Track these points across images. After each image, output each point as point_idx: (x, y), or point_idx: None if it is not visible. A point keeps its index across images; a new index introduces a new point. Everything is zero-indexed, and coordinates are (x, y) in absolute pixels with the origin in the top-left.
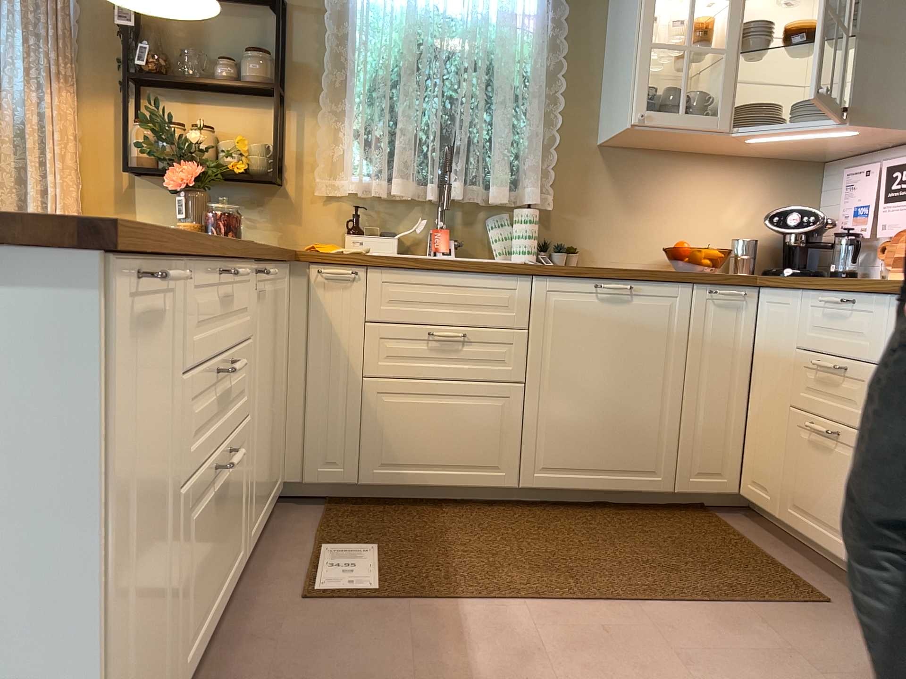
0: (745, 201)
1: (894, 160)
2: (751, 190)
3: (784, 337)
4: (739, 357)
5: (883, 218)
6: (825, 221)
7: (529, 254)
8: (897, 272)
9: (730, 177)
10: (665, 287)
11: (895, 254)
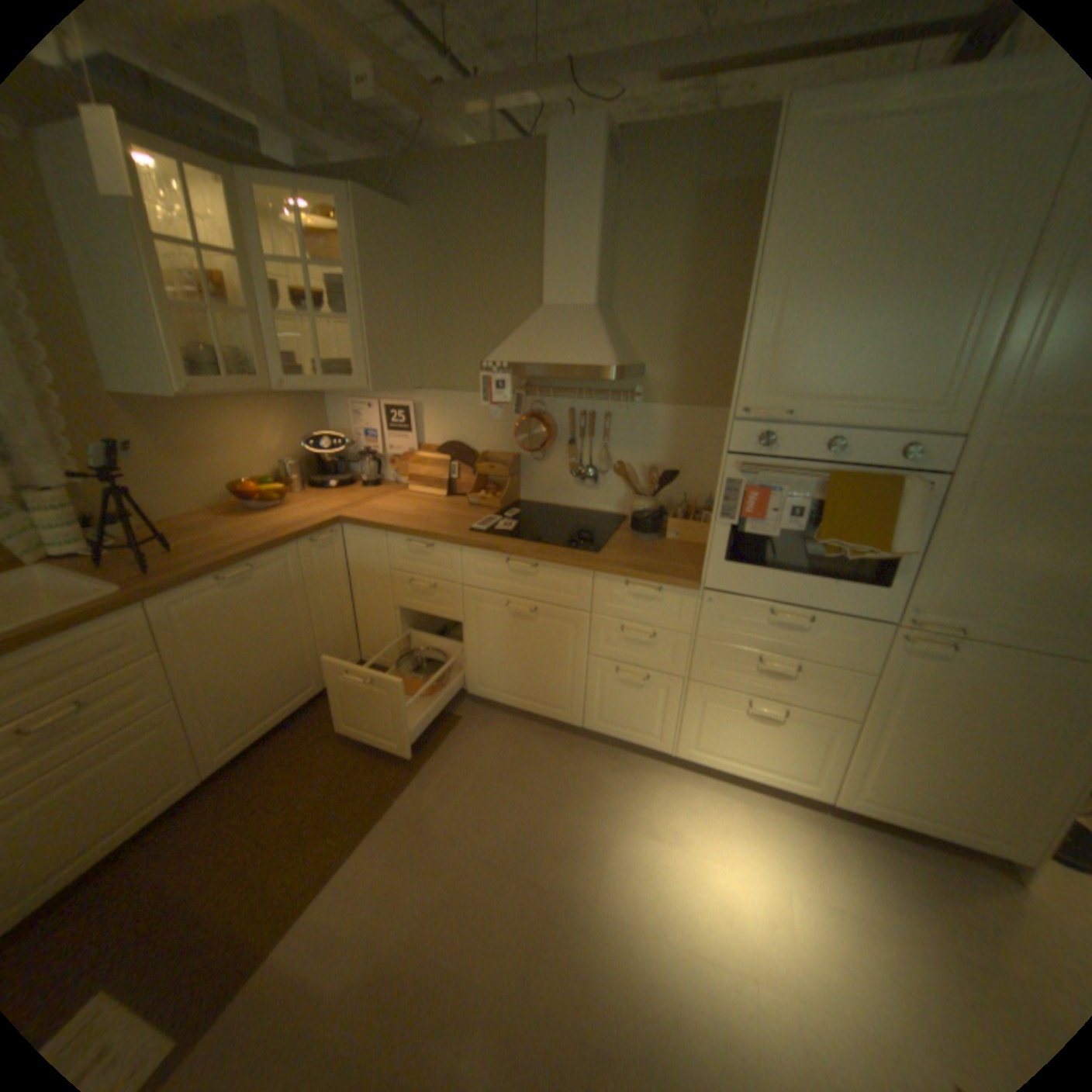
0: (274, 425)
1: (389, 402)
2: (276, 416)
3: (376, 561)
4: (340, 578)
5: (389, 442)
6: (348, 443)
7: (77, 547)
8: (413, 485)
9: (257, 408)
10: (277, 553)
11: (405, 469)
